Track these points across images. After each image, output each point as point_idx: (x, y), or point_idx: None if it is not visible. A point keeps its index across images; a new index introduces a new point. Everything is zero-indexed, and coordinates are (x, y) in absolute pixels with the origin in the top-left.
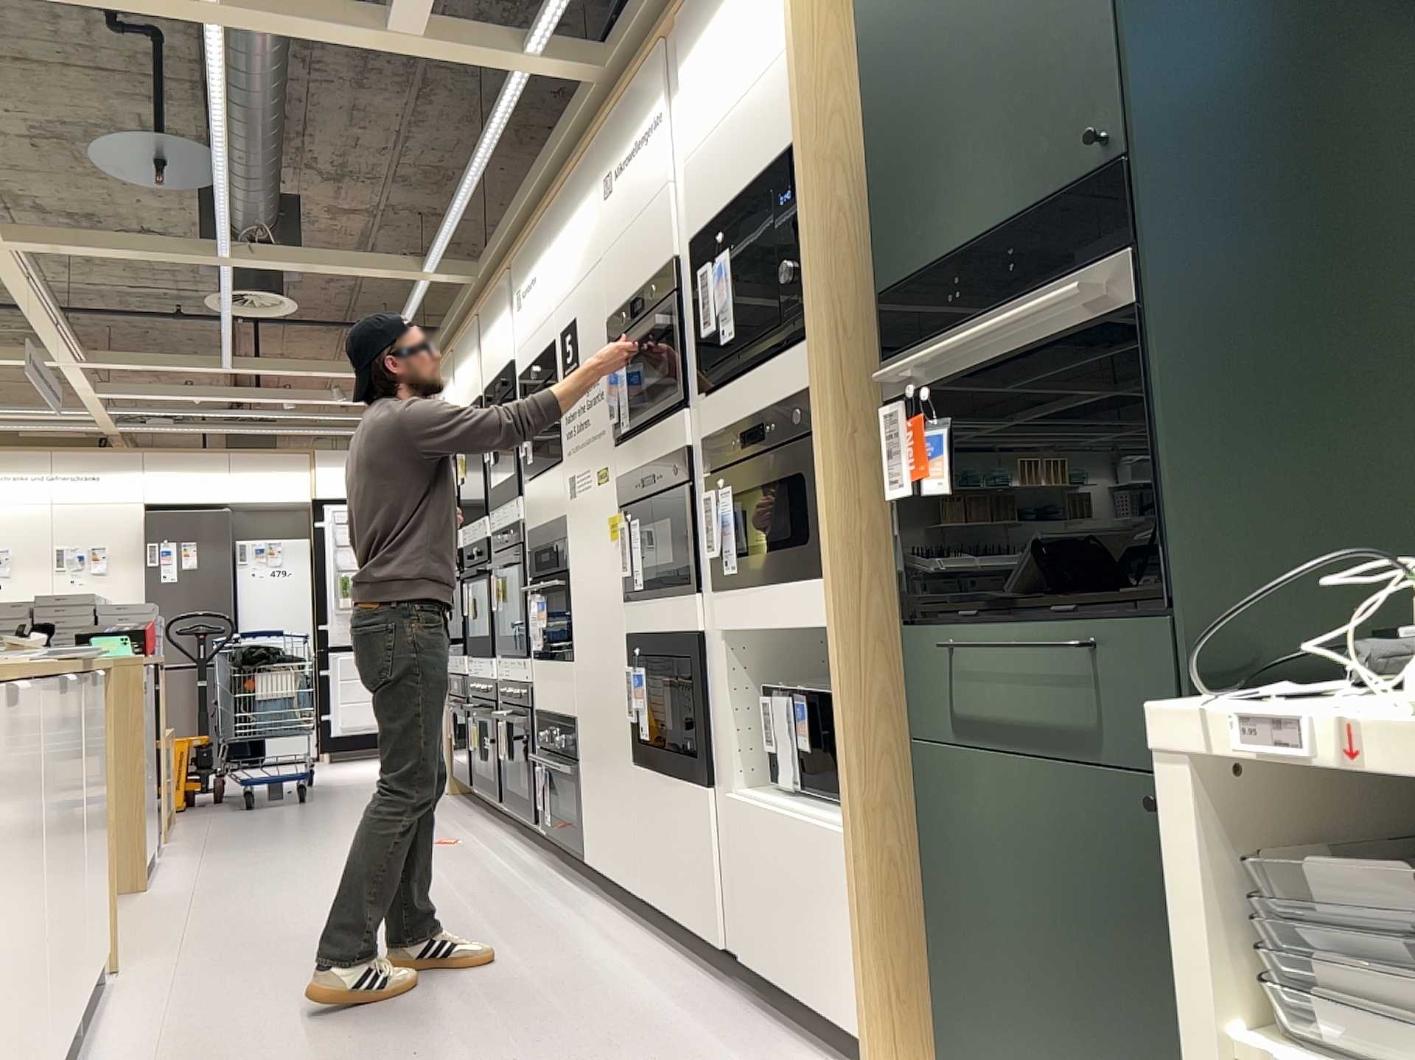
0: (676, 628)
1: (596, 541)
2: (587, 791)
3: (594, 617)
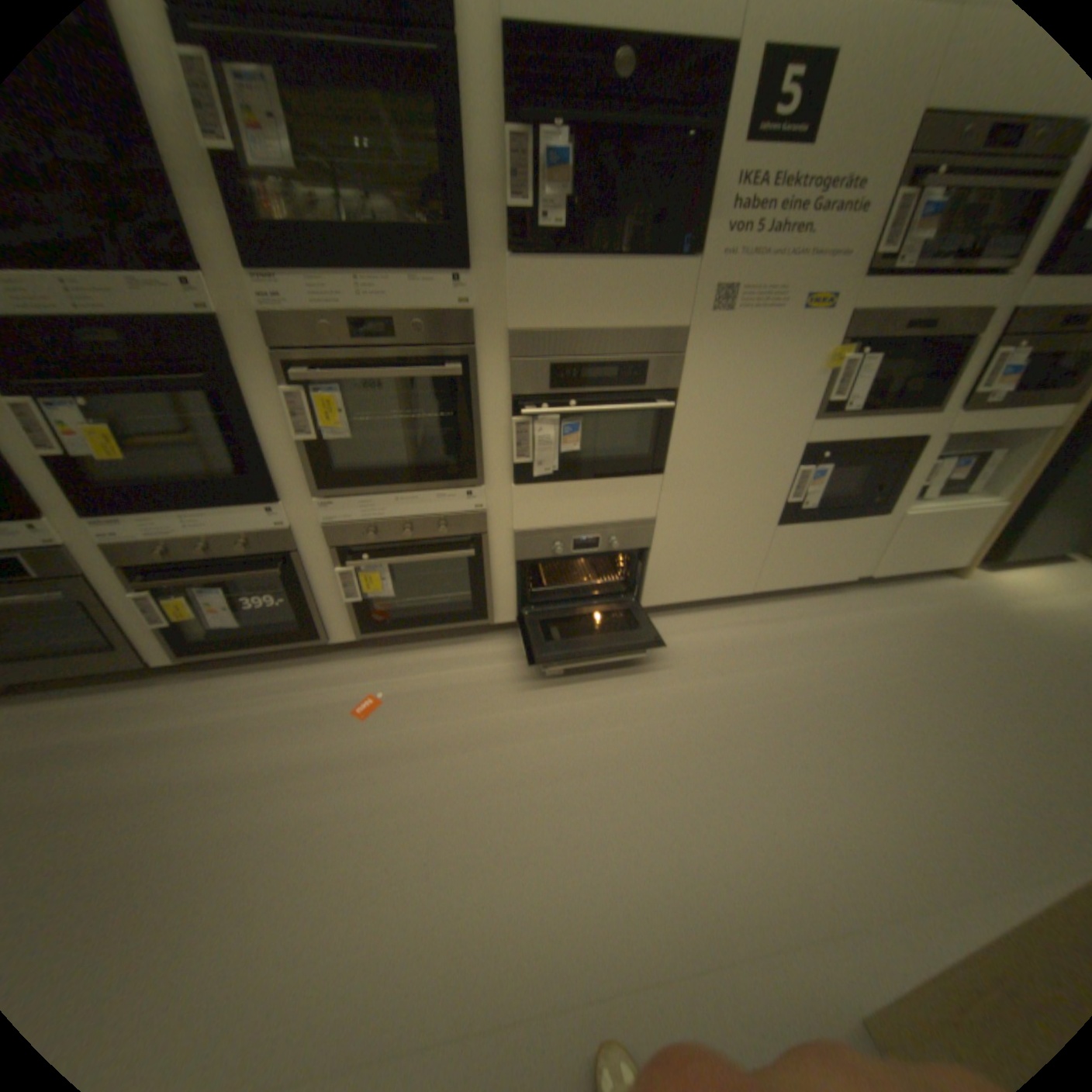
0: (898, 434)
1: (776, 365)
2: (663, 563)
3: (739, 433)
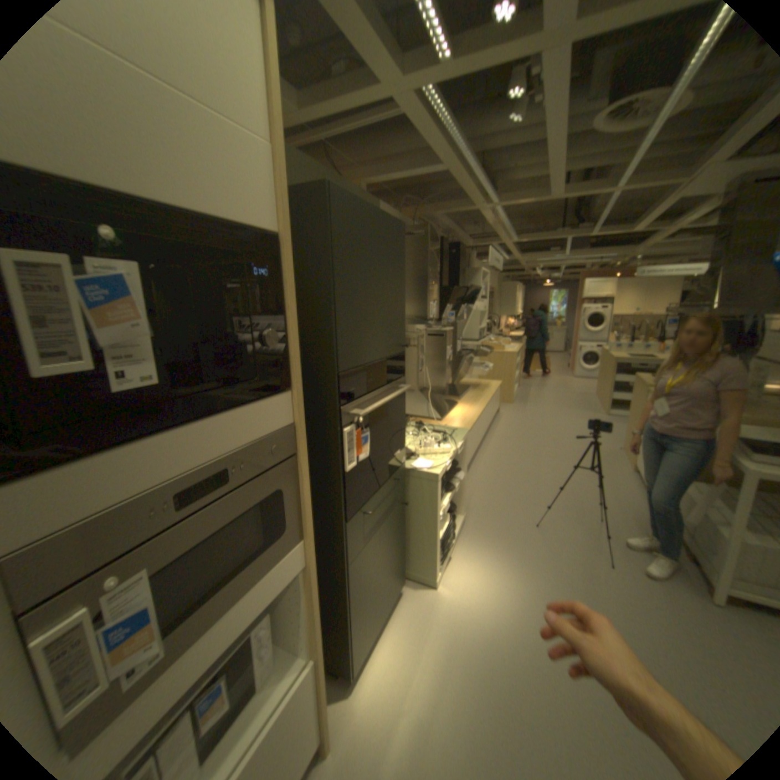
0: None
1: None
2: None
3: None
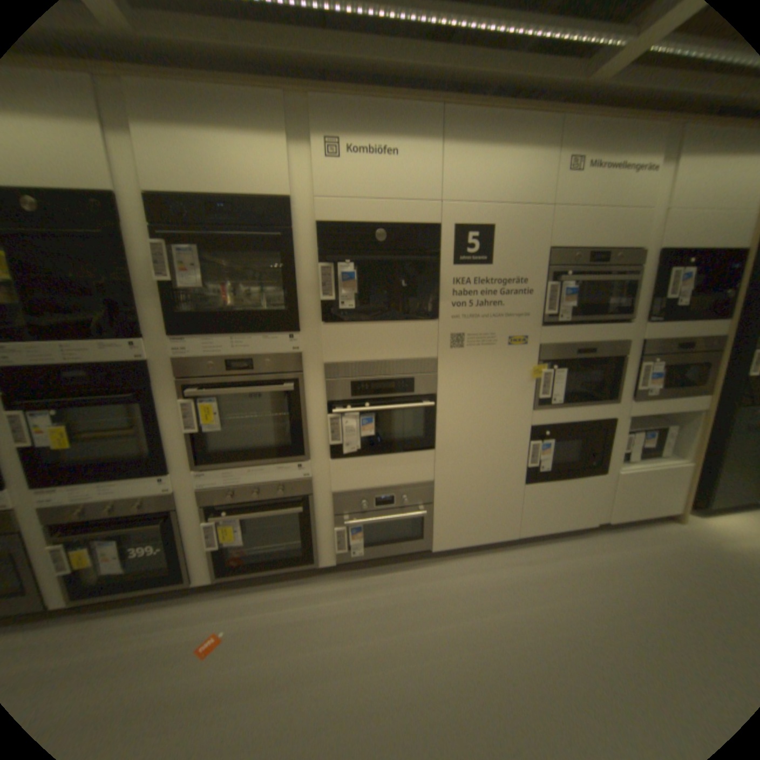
0: (593, 418)
1: (498, 378)
2: (444, 515)
3: (482, 420)
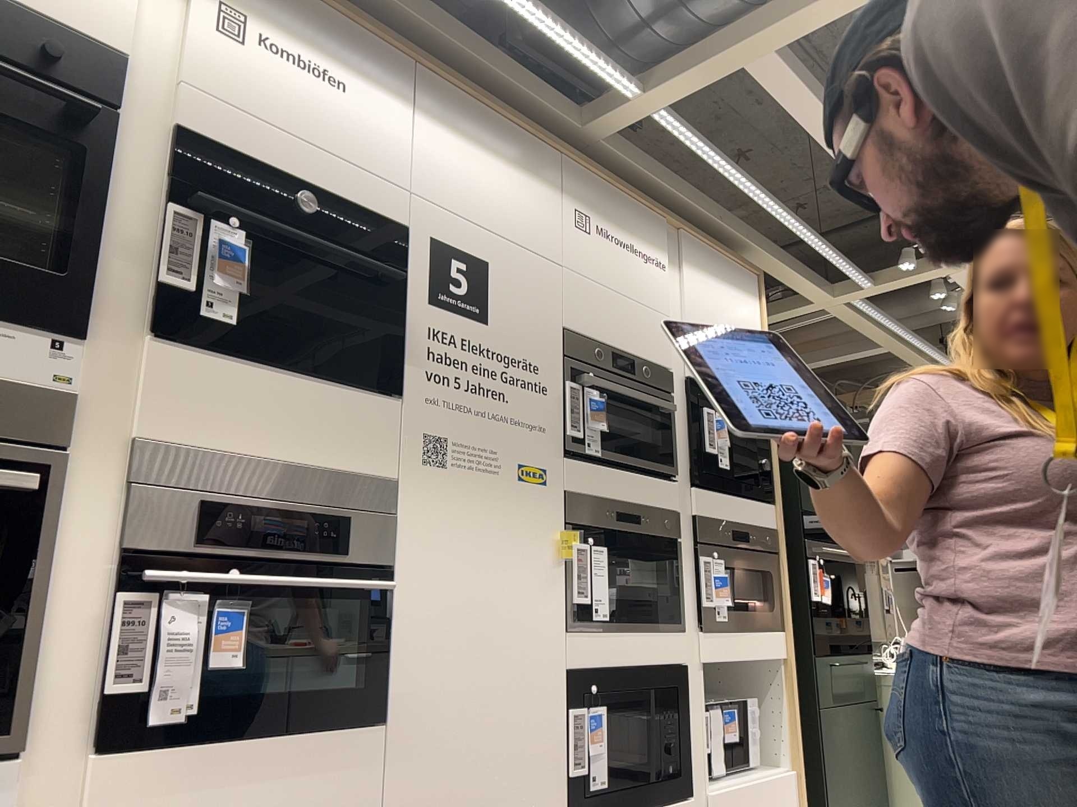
0: (656, 659)
1: (506, 547)
2: None
3: (483, 647)
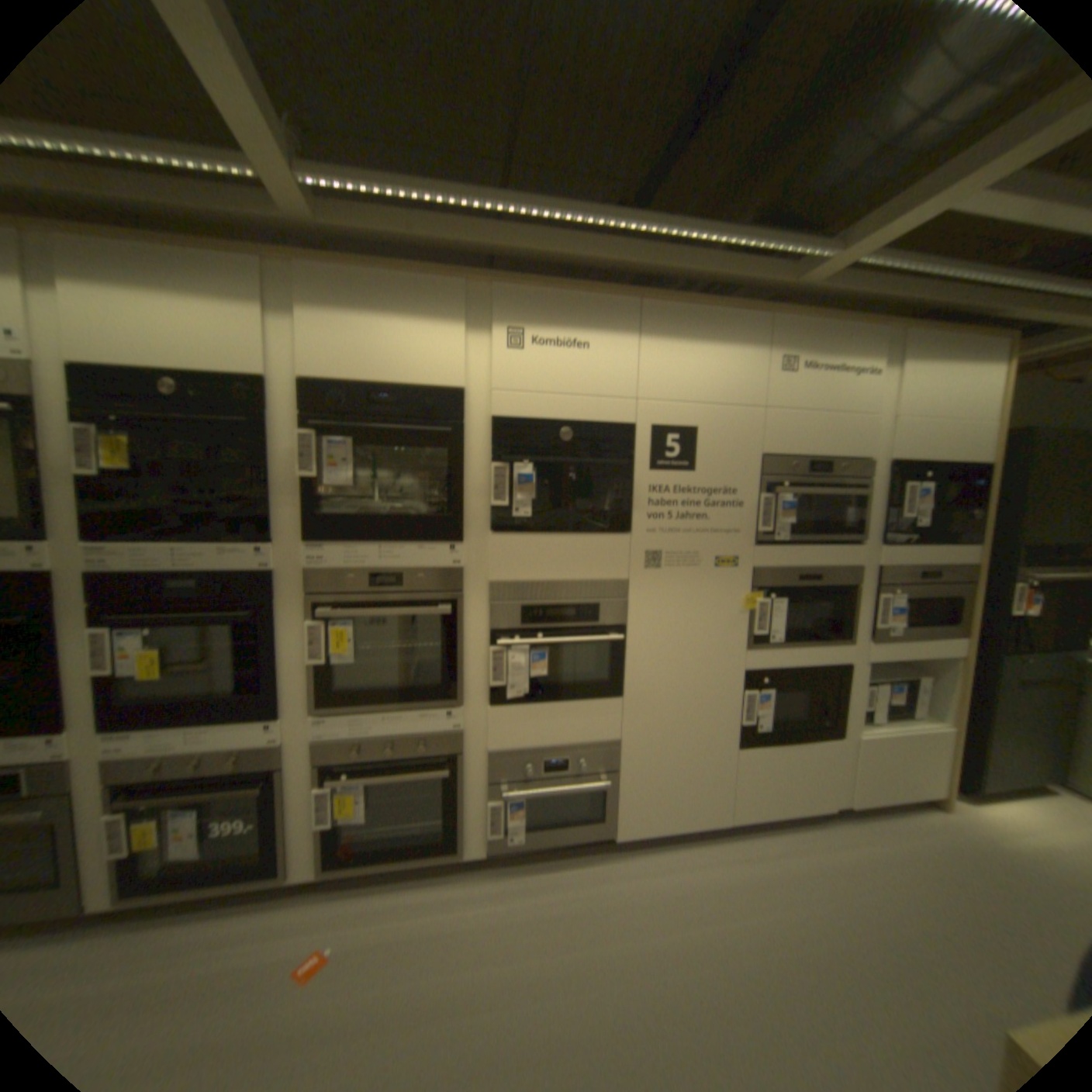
0: (823, 663)
1: (703, 607)
2: (634, 788)
3: (684, 661)
